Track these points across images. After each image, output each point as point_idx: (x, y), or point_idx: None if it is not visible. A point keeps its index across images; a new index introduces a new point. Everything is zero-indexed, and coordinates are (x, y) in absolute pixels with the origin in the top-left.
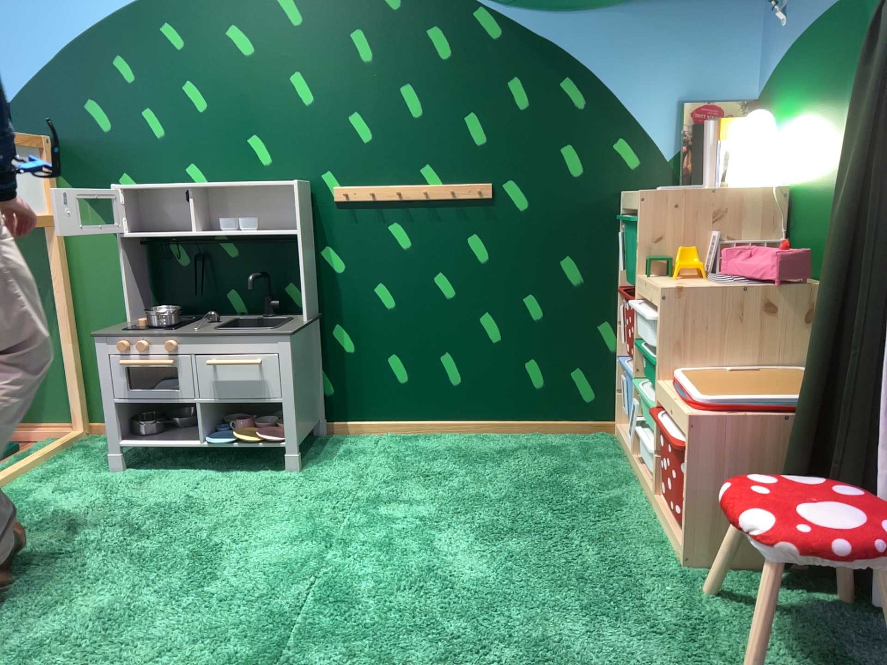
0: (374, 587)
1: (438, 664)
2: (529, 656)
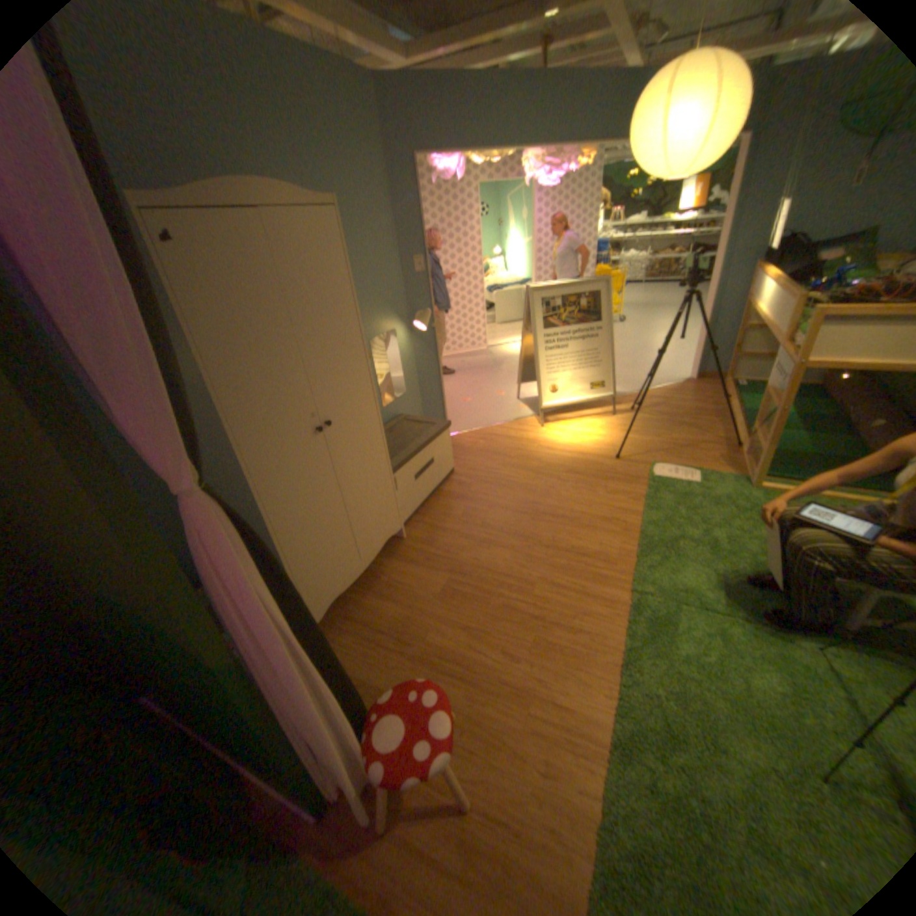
0: (780, 659)
1: (710, 672)
2: (721, 718)
